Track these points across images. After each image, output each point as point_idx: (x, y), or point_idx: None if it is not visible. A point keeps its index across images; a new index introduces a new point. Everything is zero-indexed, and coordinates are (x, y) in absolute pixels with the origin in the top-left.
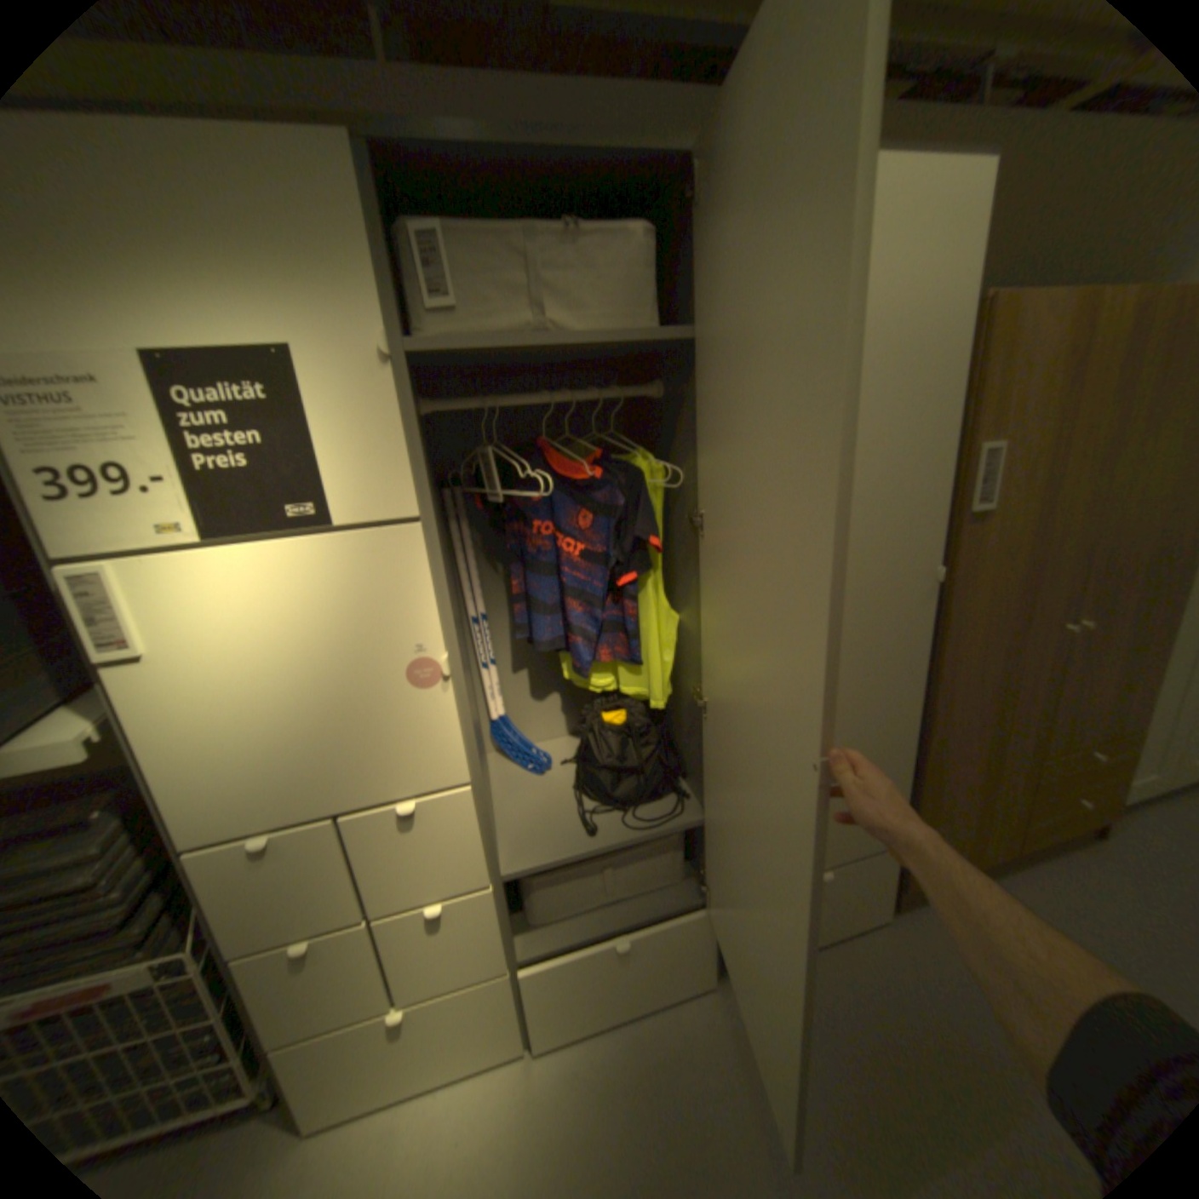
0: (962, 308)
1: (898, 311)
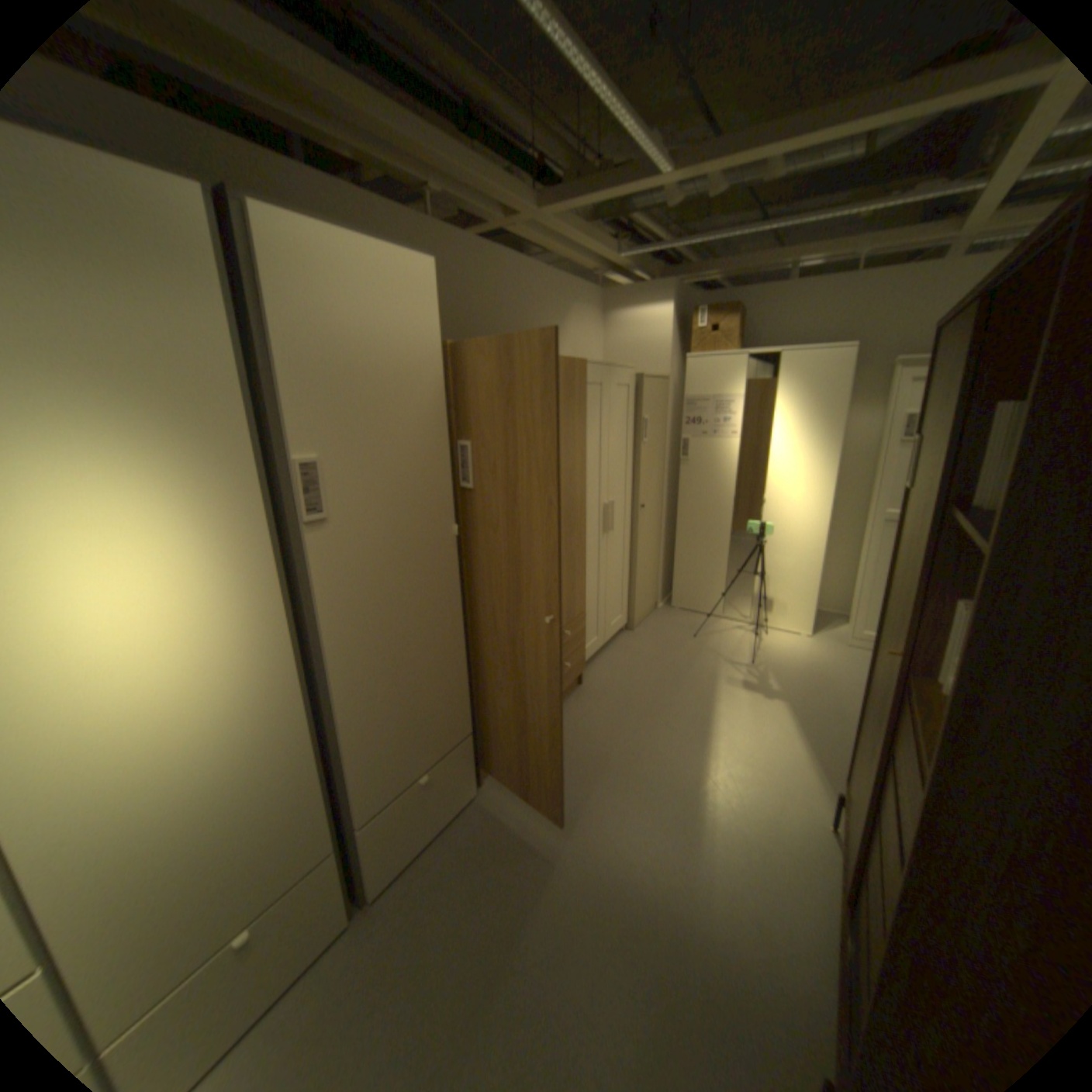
0: (432, 351)
1: (390, 347)
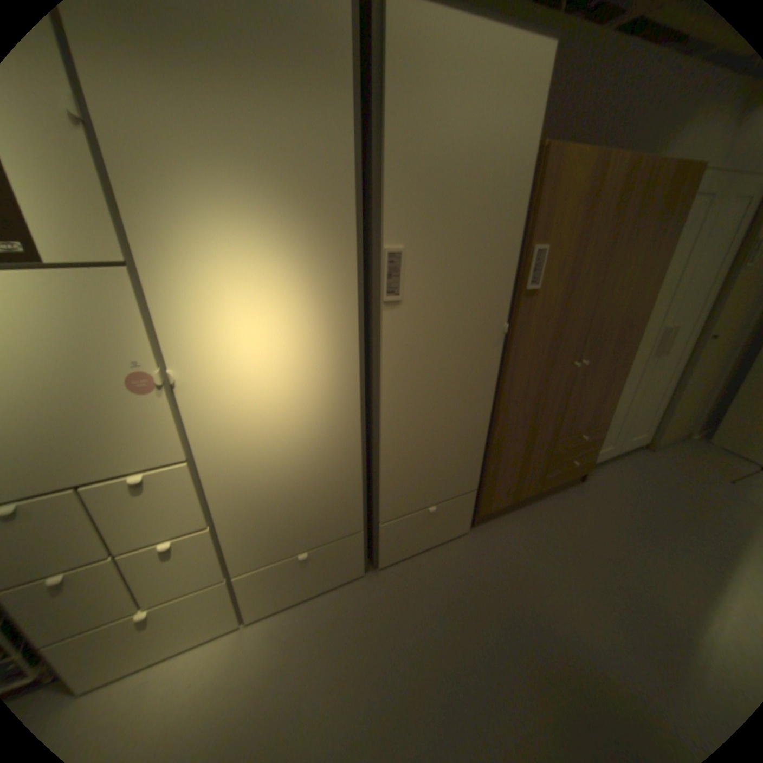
0: (528, 150)
1: (487, 145)
